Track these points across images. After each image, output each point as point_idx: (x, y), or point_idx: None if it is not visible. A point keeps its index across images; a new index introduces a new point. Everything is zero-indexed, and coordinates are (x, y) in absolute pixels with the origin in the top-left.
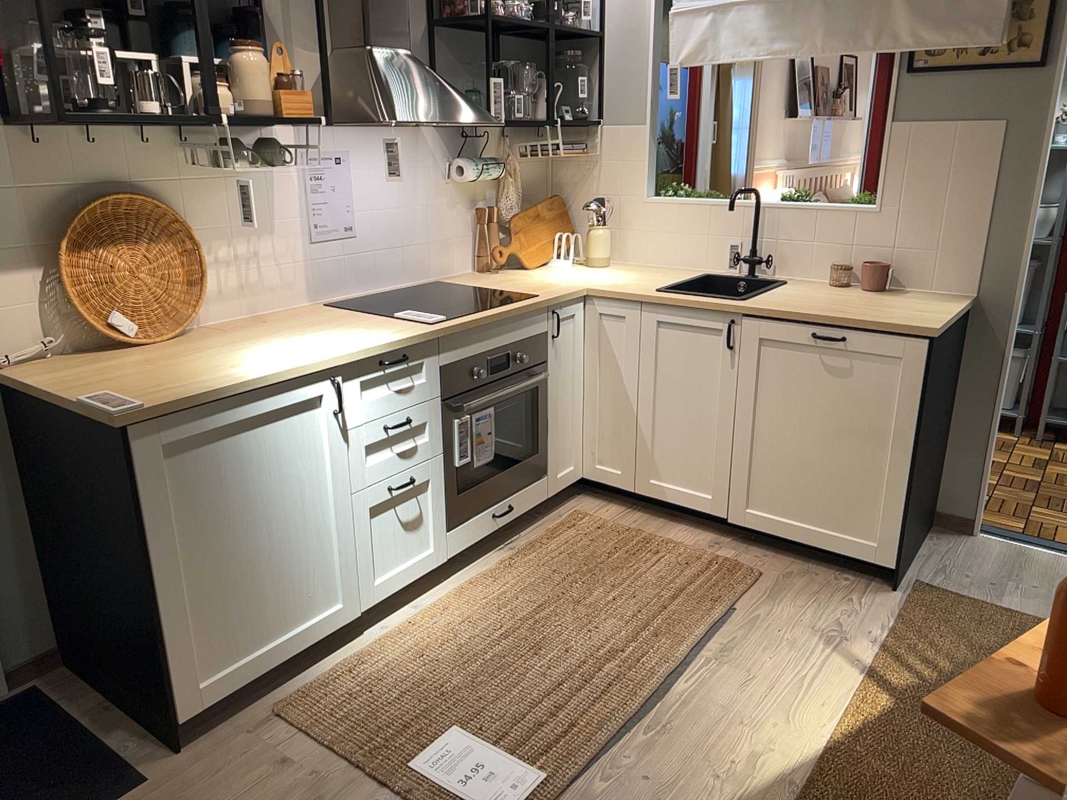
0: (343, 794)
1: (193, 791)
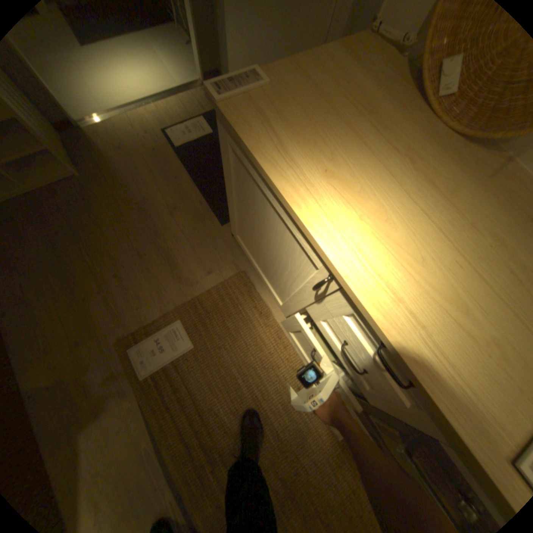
0: (181, 292)
1: (209, 240)
